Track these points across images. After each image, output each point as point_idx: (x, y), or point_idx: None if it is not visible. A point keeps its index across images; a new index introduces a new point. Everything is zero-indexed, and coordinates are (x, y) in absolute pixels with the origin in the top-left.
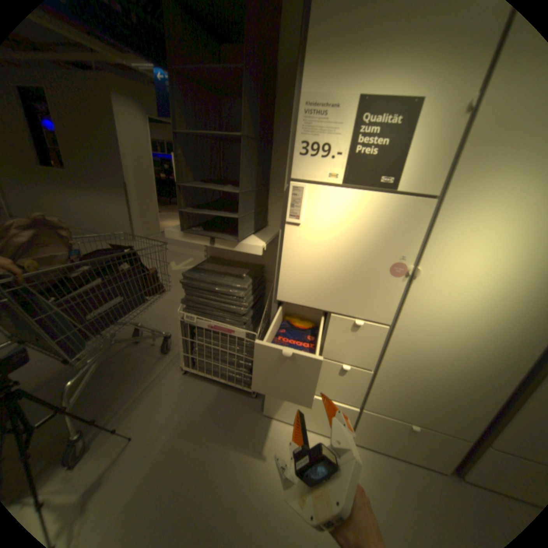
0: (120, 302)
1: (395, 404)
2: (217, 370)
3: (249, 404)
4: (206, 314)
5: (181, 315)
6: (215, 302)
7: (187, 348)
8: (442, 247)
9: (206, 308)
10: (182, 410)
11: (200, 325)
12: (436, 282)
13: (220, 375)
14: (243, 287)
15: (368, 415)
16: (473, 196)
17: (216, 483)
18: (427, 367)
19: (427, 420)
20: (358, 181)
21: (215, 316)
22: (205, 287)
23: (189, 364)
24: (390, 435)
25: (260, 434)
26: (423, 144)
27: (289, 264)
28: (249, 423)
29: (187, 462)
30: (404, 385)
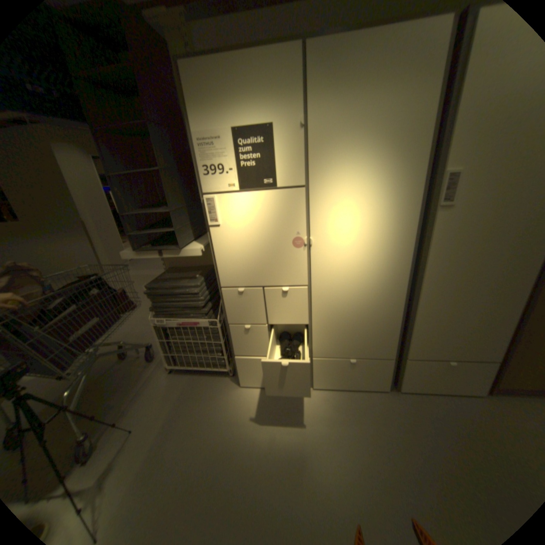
0: (97, 323)
1: (332, 346)
2: (195, 361)
3: (228, 383)
4: (173, 315)
5: (152, 321)
6: (177, 303)
7: (165, 349)
8: (320, 220)
9: (171, 310)
10: (171, 401)
11: (170, 325)
12: (325, 245)
13: (199, 365)
14: (196, 285)
15: (317, 361)
16: (326, 181)
17: (207, 444)
18: (343, 310)
19: (358, 352)
20: (250, 186)
21: (180, 315)
22: (165, 292)
23: (170, 363)
24: (337, 373)
25: (239, 401)
26: (282, 153)
27: (222, 257)
28: (229, 396)
29: (181, 436)
30: (333, 329)
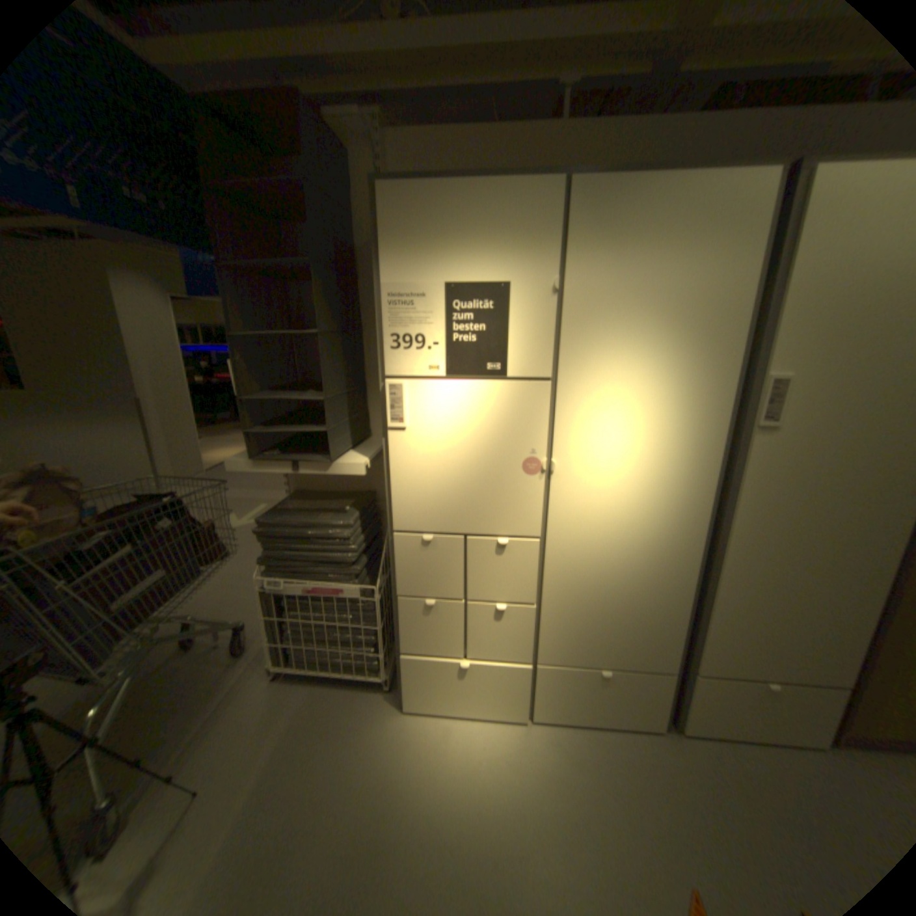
0: (158, 581)
1: (573, 646)
2: (325, 659)
3: (380, 704)
4: (298, 574)
5: (259, 583)
6: (309, 553)
7: (272, 636)
8: (571, 433)
9: (297, 564)
10: (275, 735)
11: (291, 593)
12: (576, 474)
13: (330, 668)
14: (347, 525)
15: (544, 672)
16: (585, 375)
17: (342, 824)
18: (596, 584)
19: (617, 659)
20: (463, 371)
21: (311, 575)
22: (291, 533)
23: (278, 661)
24: (578, 695)
25: (401, 742)
26: (521, 328)
27: (402, 481)
28: (383, 731)
29: (292, 807)
30: (577, 615)
